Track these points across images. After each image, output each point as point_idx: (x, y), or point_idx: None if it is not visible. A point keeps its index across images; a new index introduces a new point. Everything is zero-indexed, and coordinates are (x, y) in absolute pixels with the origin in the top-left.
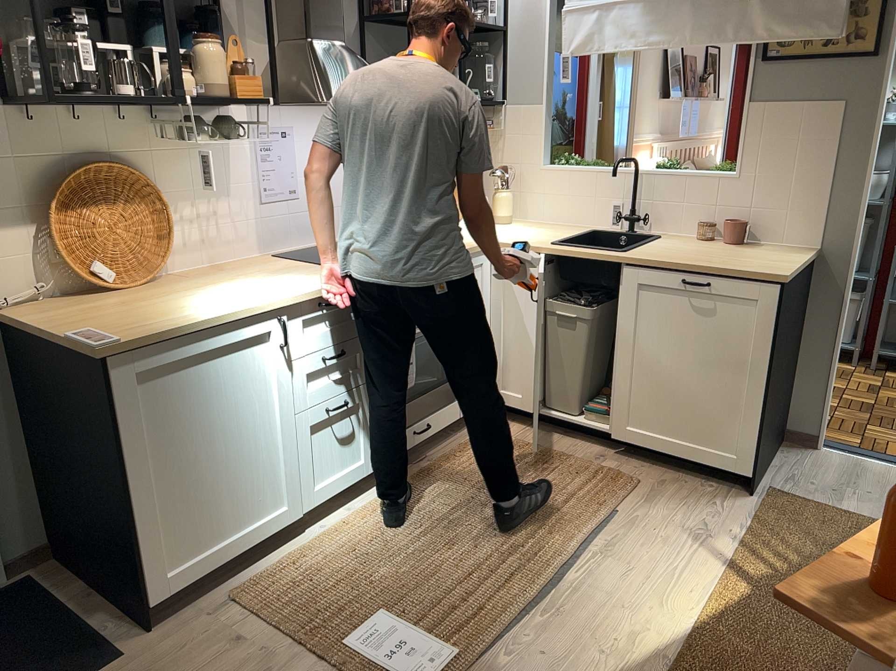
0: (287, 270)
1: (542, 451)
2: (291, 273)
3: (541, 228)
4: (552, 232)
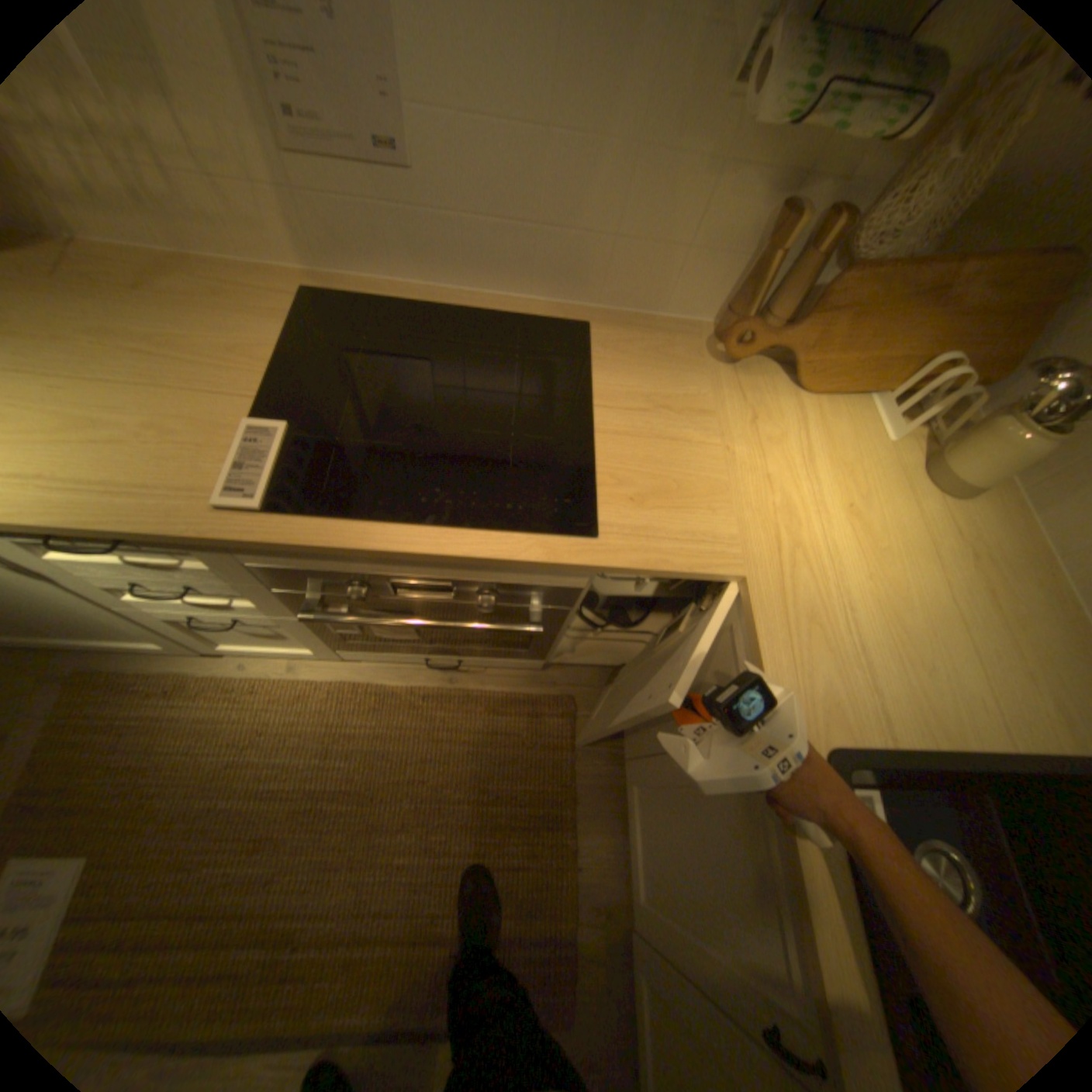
0: (185, 372)
1: (560, 814)
2: (163, 390)
3: (996, 592)
4: (972, 657)
